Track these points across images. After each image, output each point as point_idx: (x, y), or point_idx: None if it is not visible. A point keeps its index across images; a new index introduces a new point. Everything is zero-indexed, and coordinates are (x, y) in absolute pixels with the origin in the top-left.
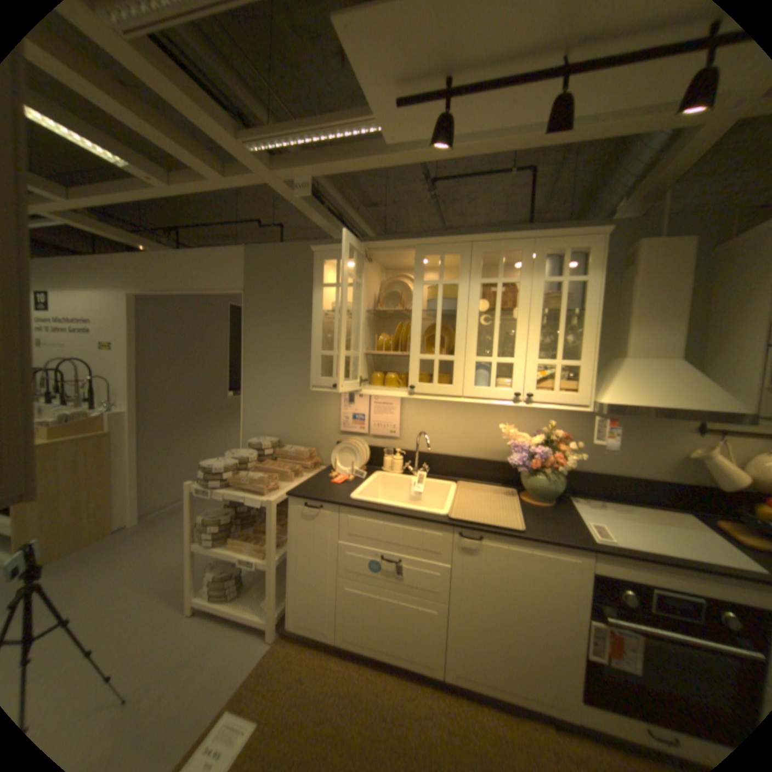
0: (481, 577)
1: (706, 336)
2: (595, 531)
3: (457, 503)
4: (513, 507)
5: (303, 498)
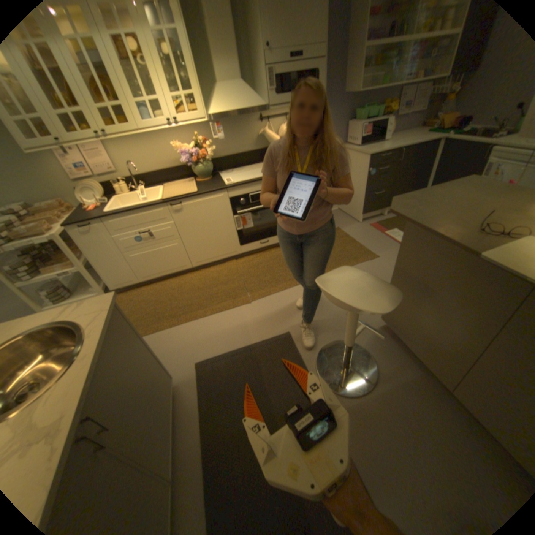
0: (188, 220)
1: (250, 61)
2: (226, 181)
3: (165, 194)
4: (192, 186)
5: (74, 224)
